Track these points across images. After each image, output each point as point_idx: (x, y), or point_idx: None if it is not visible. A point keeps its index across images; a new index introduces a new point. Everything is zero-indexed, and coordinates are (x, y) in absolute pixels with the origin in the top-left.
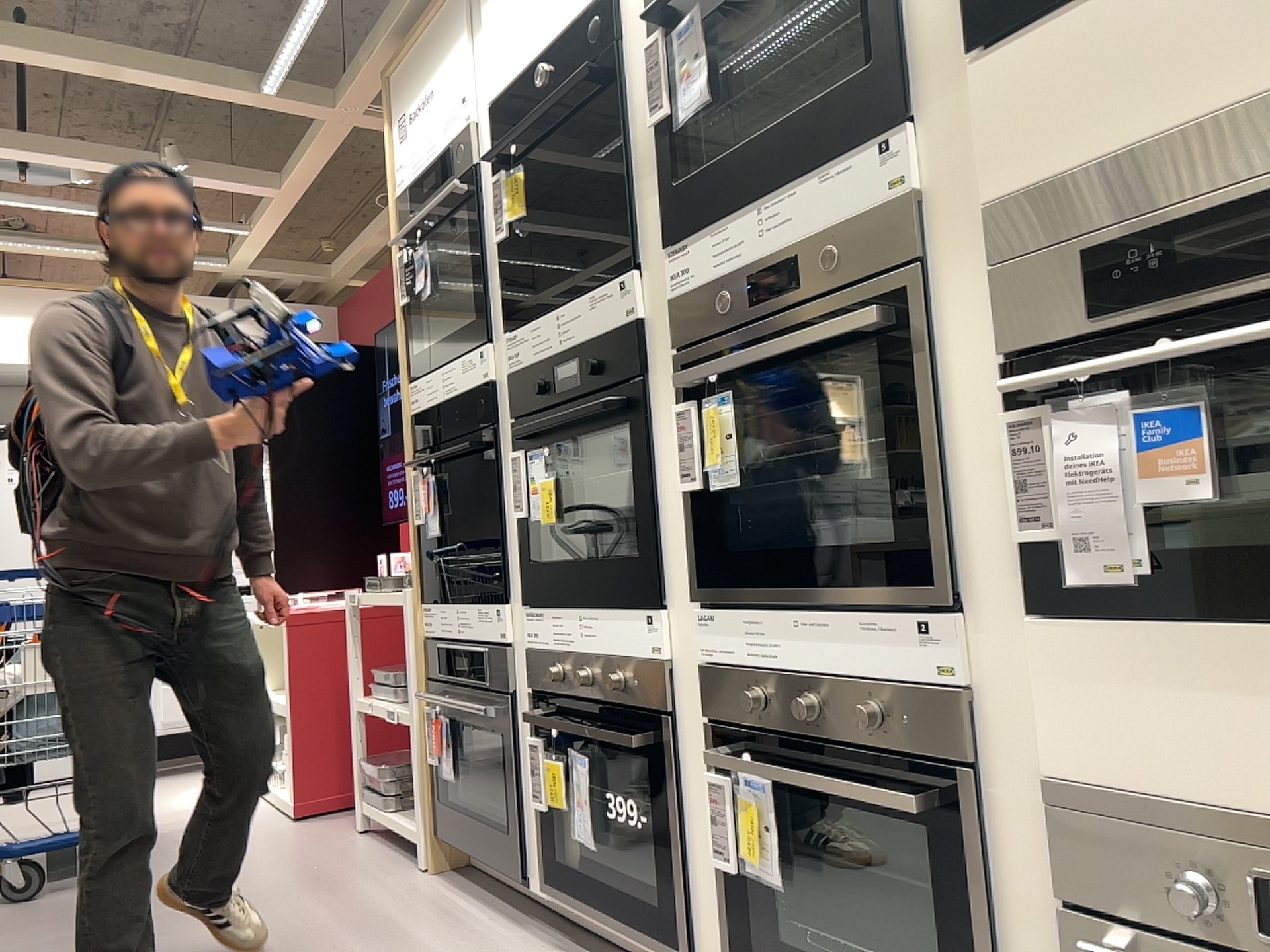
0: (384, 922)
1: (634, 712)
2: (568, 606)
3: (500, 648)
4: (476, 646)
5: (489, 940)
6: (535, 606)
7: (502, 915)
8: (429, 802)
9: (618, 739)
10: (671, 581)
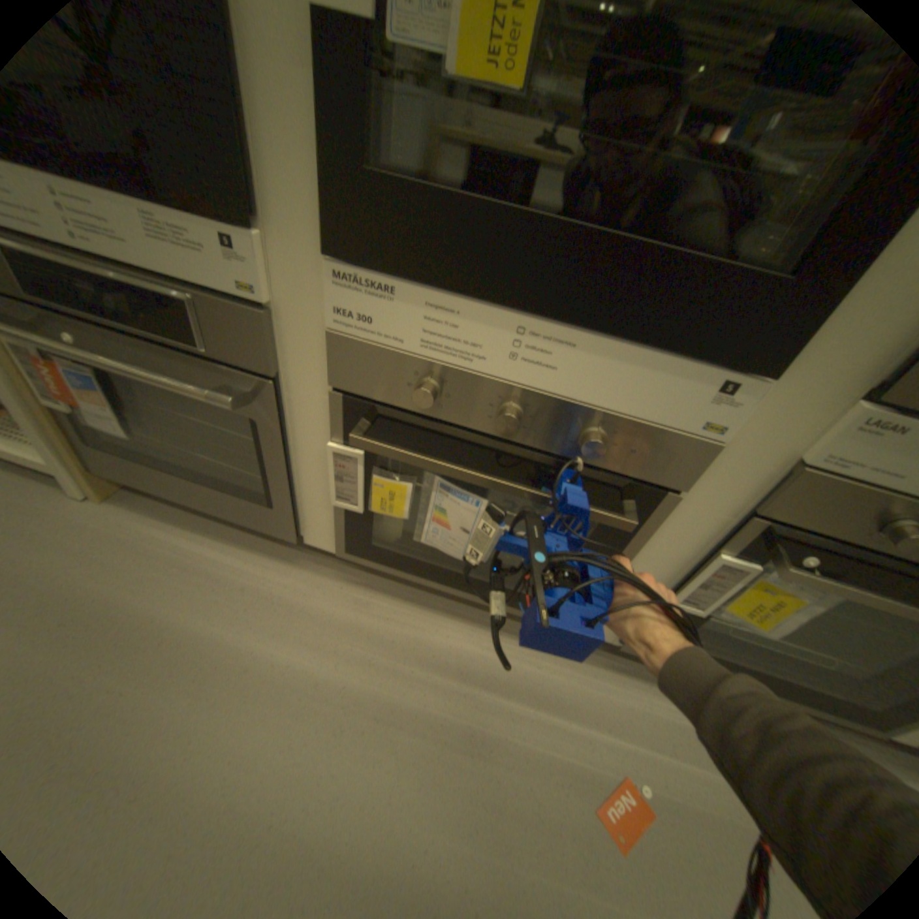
0: (109, 612)
1: (597, 468)
2: (491, 297)
3: (228, 298)
4: (138, 272)
5: (278, 597)
6: (374, 265)
7: (256, 551)
8: (66, 443)
9: (603, 516)
10: (824, 336)
